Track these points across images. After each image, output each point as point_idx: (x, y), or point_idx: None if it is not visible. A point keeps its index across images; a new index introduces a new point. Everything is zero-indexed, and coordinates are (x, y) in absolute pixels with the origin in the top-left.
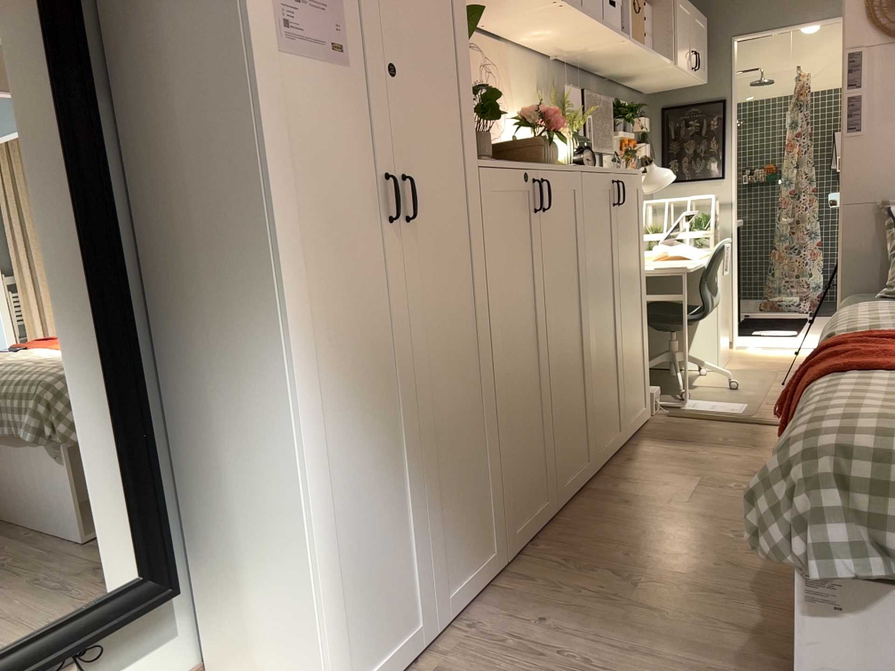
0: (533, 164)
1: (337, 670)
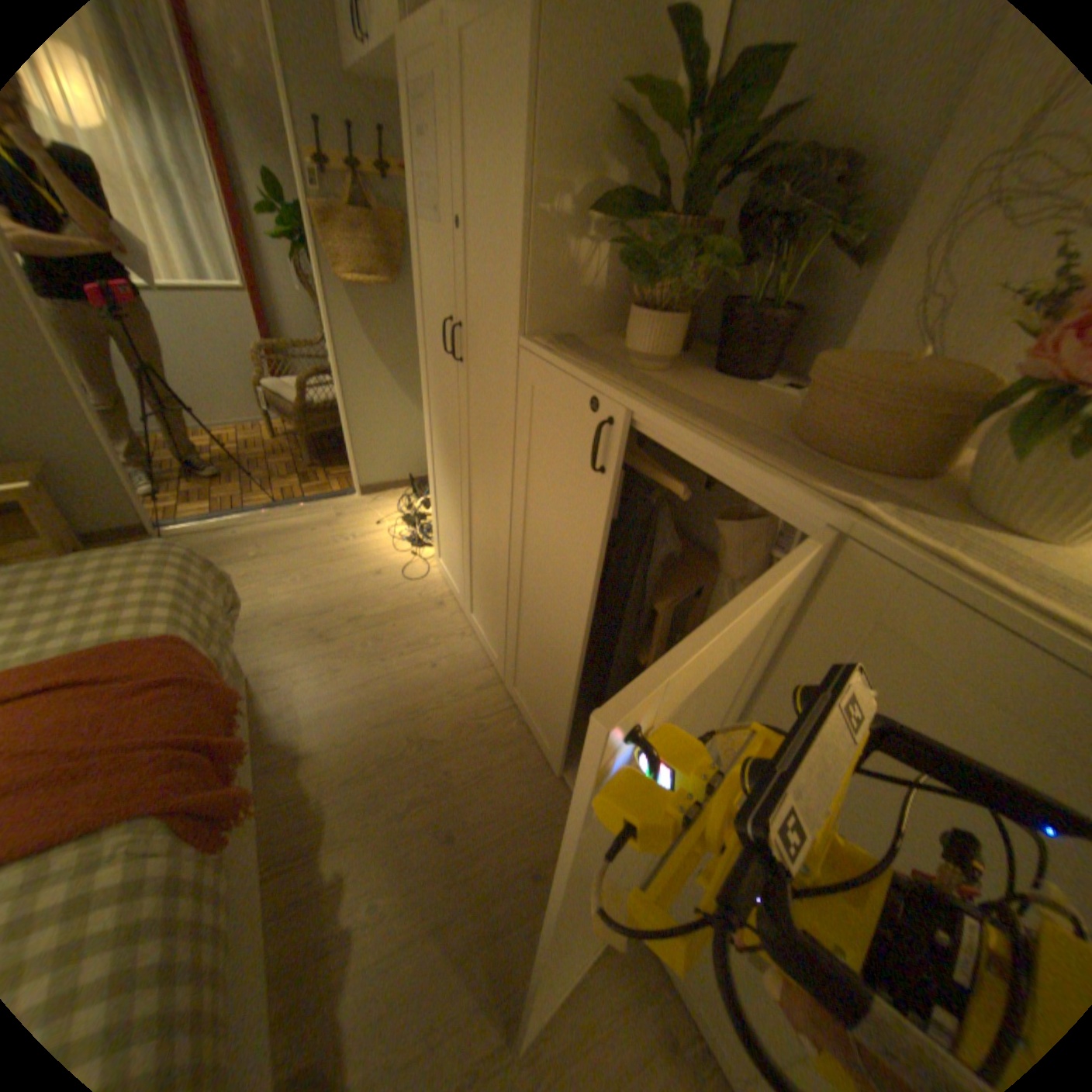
0: (622, 395)
1: (437, 545)
